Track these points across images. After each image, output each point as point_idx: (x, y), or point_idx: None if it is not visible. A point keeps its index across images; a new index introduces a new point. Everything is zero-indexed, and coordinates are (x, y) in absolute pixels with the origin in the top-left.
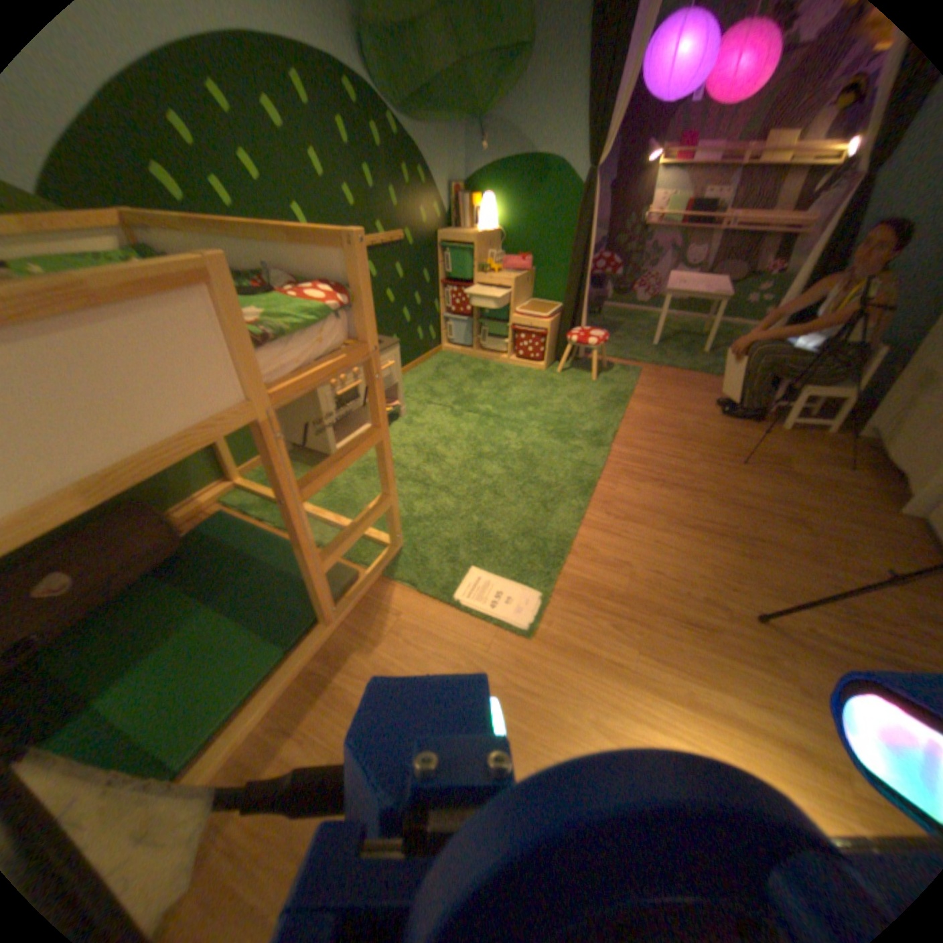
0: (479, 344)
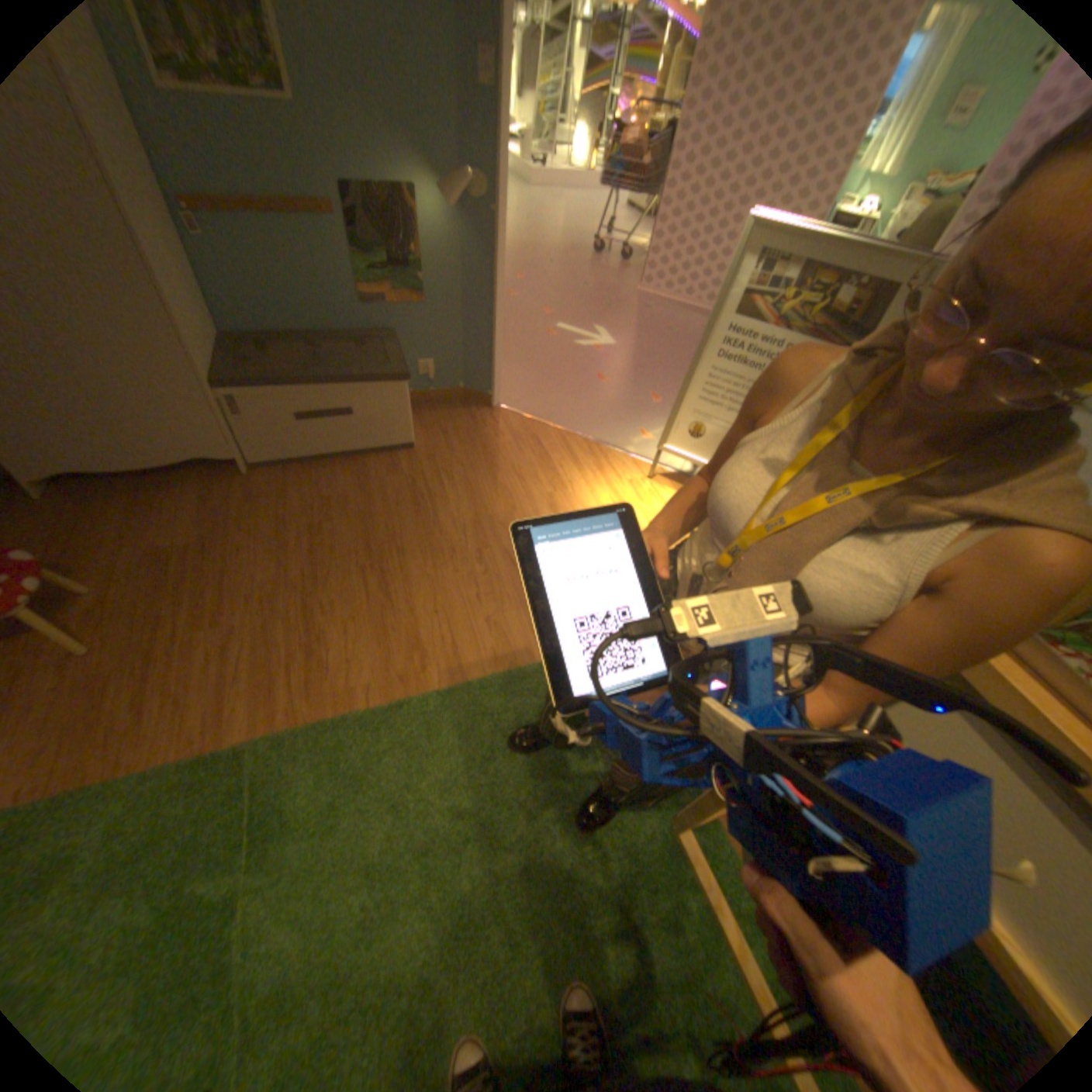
0: None
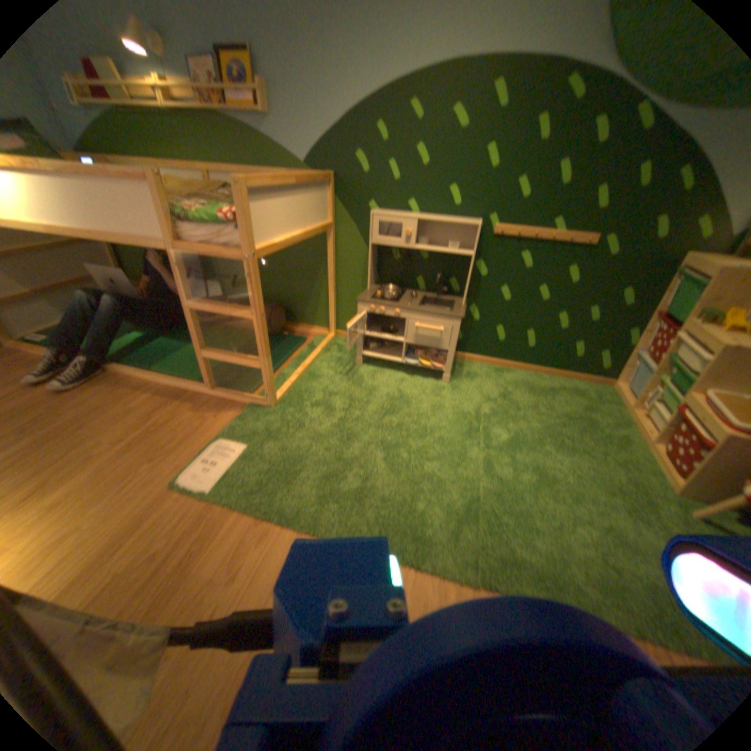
0: (644, 406)
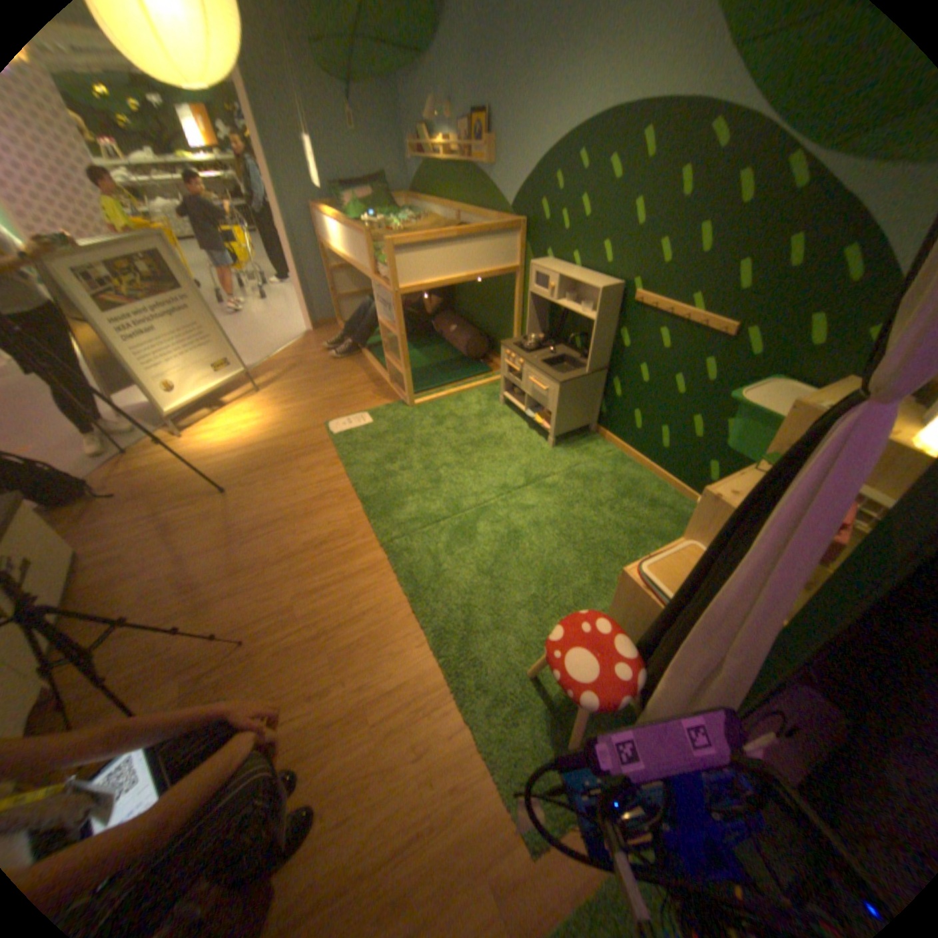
0: None
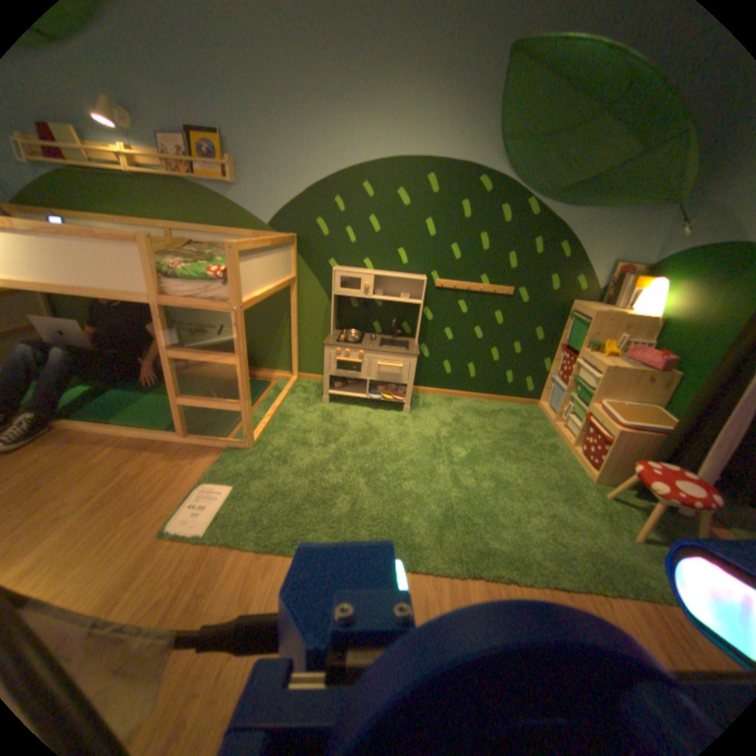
0: (562, 418)
